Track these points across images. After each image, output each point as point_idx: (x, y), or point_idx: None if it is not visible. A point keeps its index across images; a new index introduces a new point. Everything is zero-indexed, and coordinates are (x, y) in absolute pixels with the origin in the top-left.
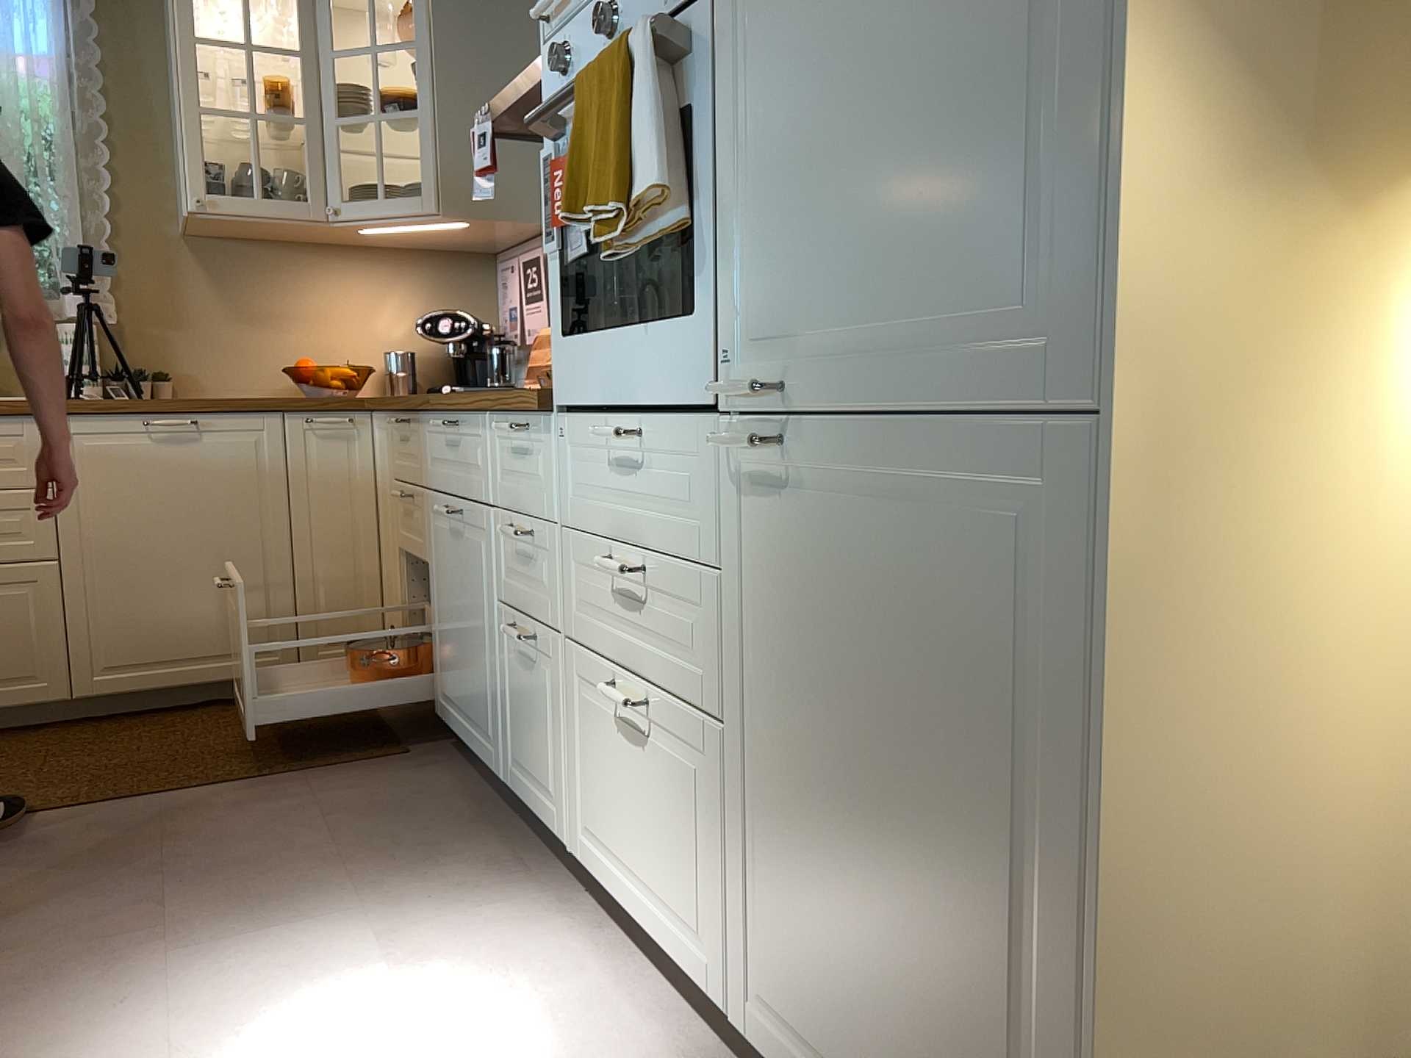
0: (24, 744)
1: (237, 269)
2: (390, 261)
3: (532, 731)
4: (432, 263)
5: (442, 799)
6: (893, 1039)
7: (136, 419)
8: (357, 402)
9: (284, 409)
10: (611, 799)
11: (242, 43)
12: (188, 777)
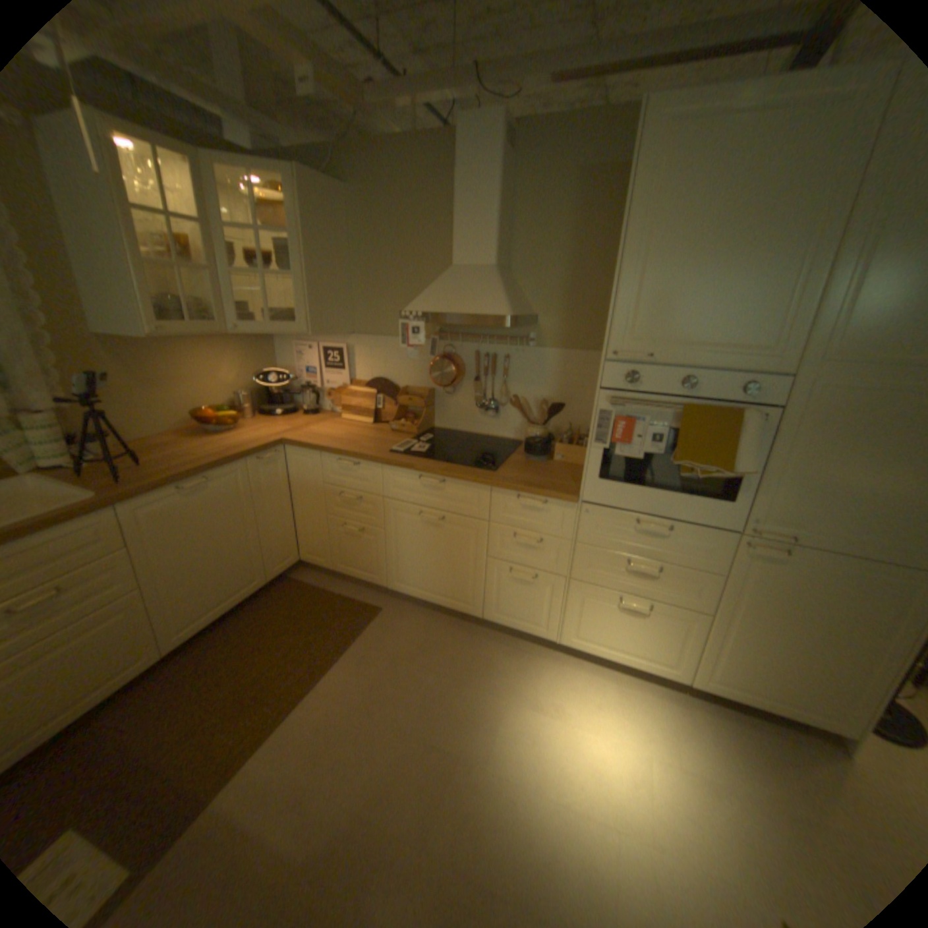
0: (149, 698)
1: (134, 355)
2: (222, 339)
3: (522, 604)
4: (243, 338)
5: (436, 629)
6: (792, 685)
7: (170, 489)
8: (280, 443)
9: (248, 457)
10: (604, 628)
11: (158, 211)
12: (305, 673)
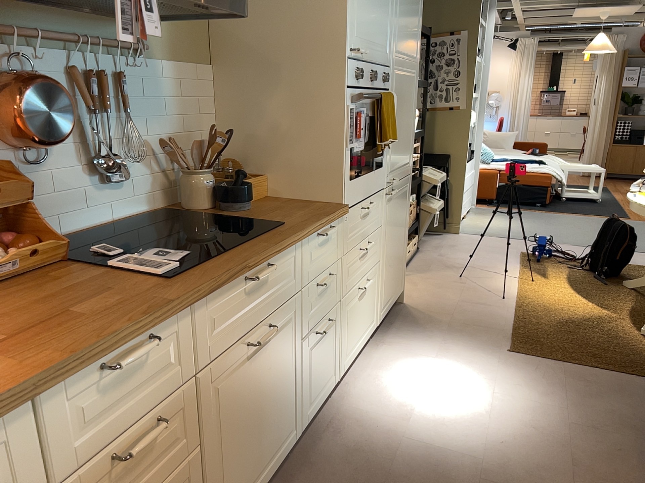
0: None
1: None
2: None
3: (322, 367)
4: None
5: None
6: (395, 278)
7: None
8: None
9: None
10: (354, 327)
11: None
12: None
